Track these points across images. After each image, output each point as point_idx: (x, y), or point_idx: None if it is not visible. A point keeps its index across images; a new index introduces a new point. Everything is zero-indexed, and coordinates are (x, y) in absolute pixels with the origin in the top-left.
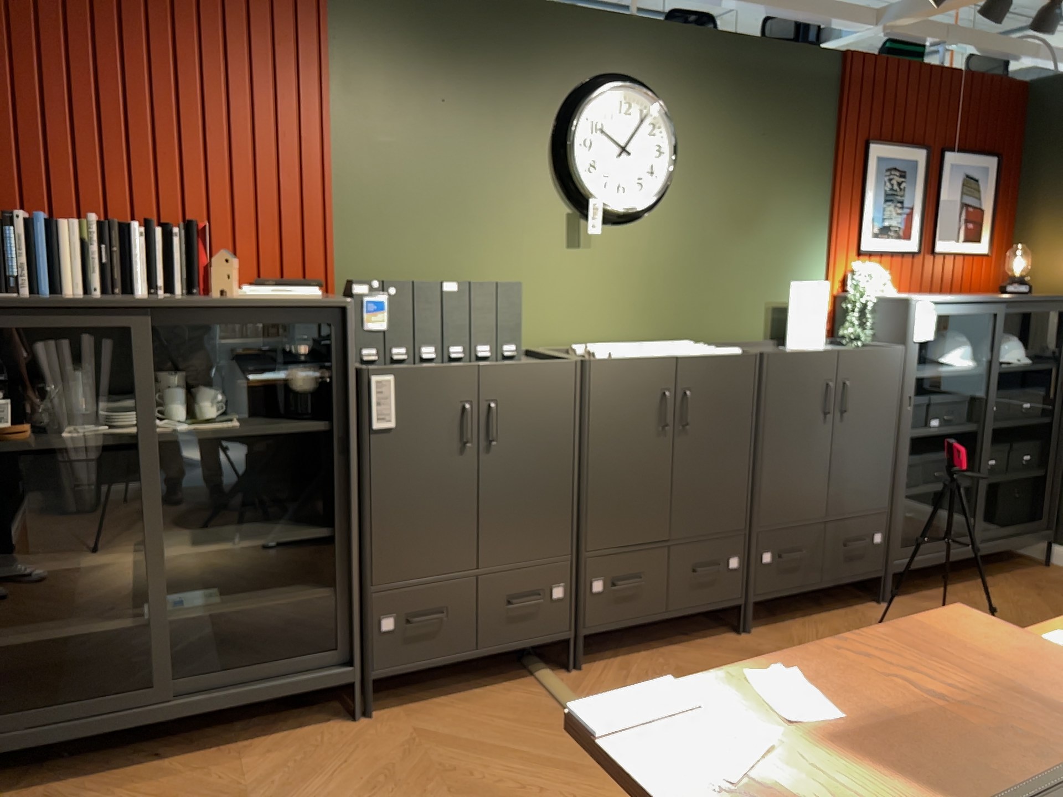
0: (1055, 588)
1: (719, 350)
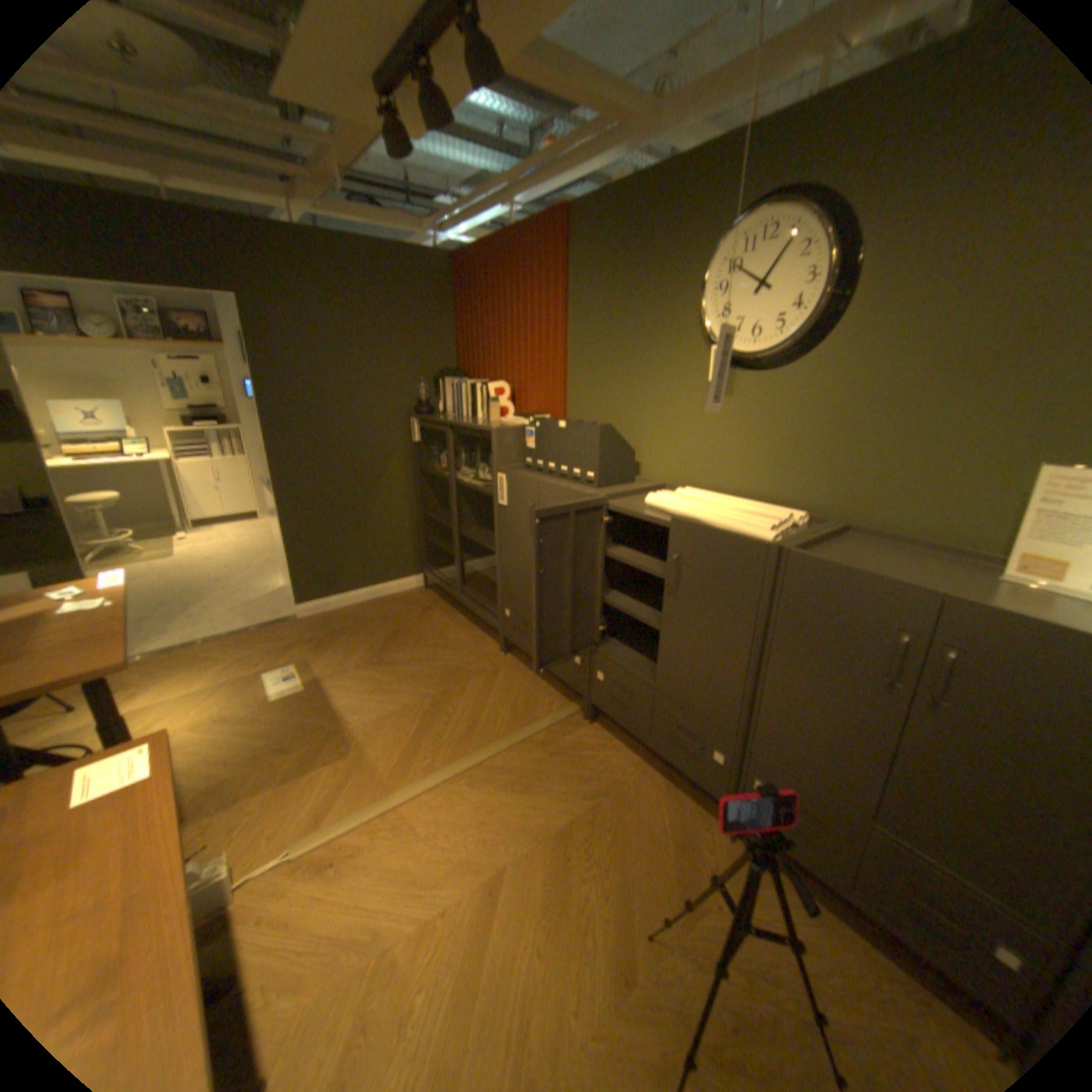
0: None
1: (747, 527)
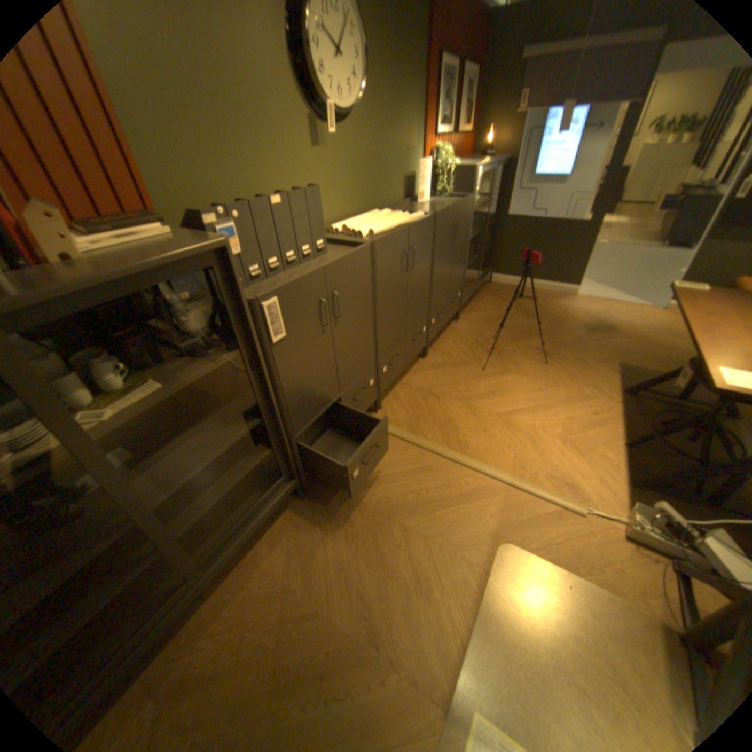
0: (499, 293)
1: (415, 215)
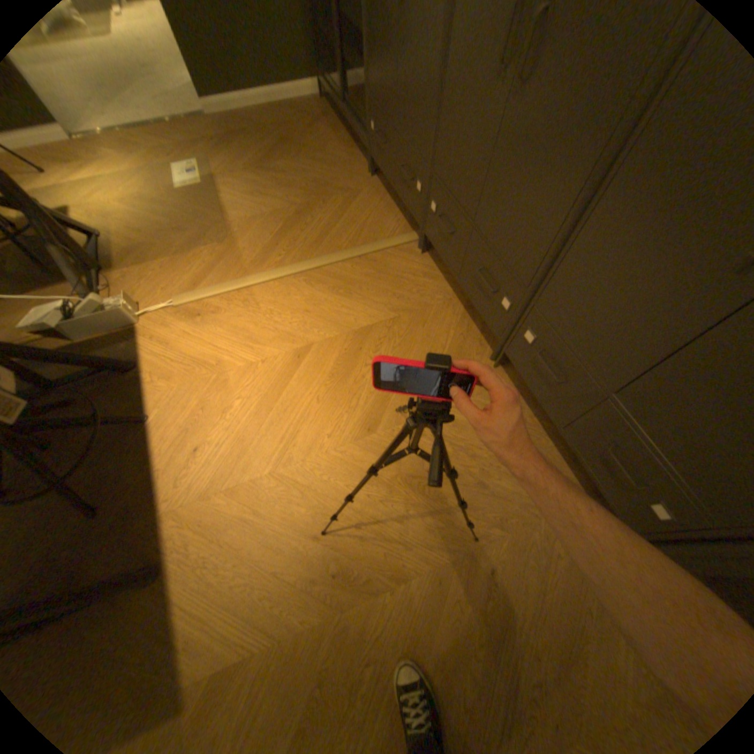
0: None
1: None
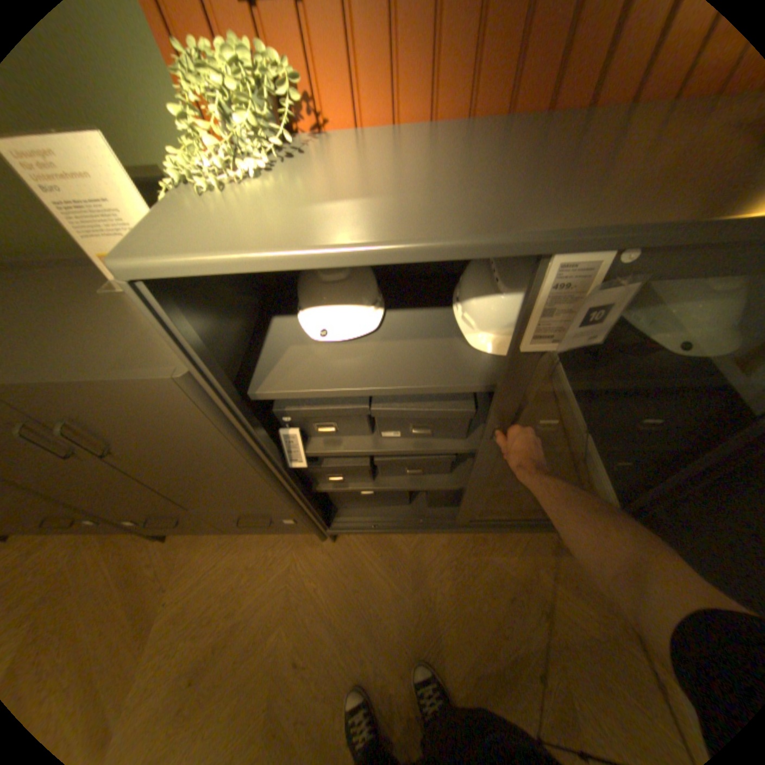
0: (549, 593)
1: None
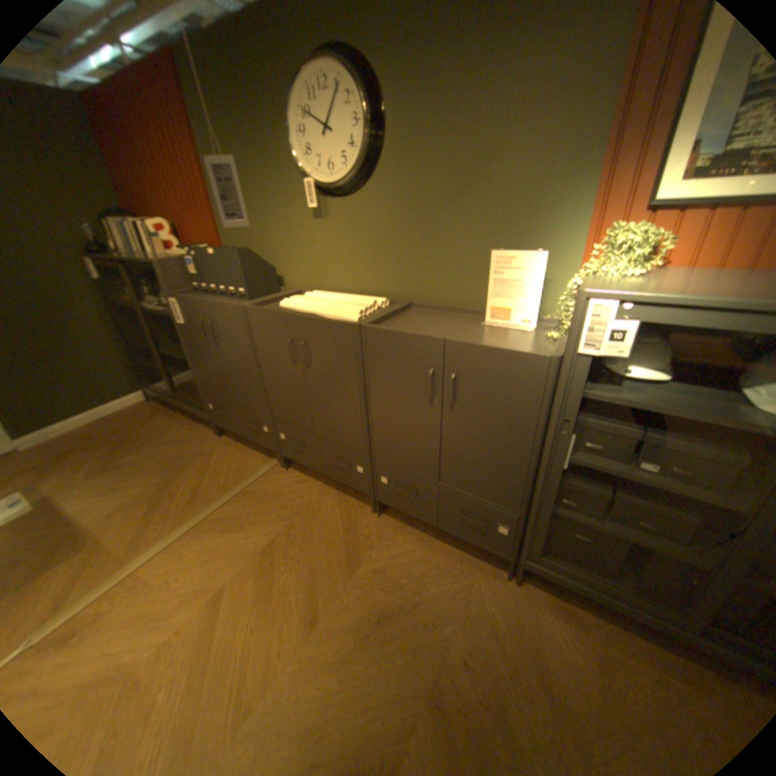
0: None
1: (342, 315)
